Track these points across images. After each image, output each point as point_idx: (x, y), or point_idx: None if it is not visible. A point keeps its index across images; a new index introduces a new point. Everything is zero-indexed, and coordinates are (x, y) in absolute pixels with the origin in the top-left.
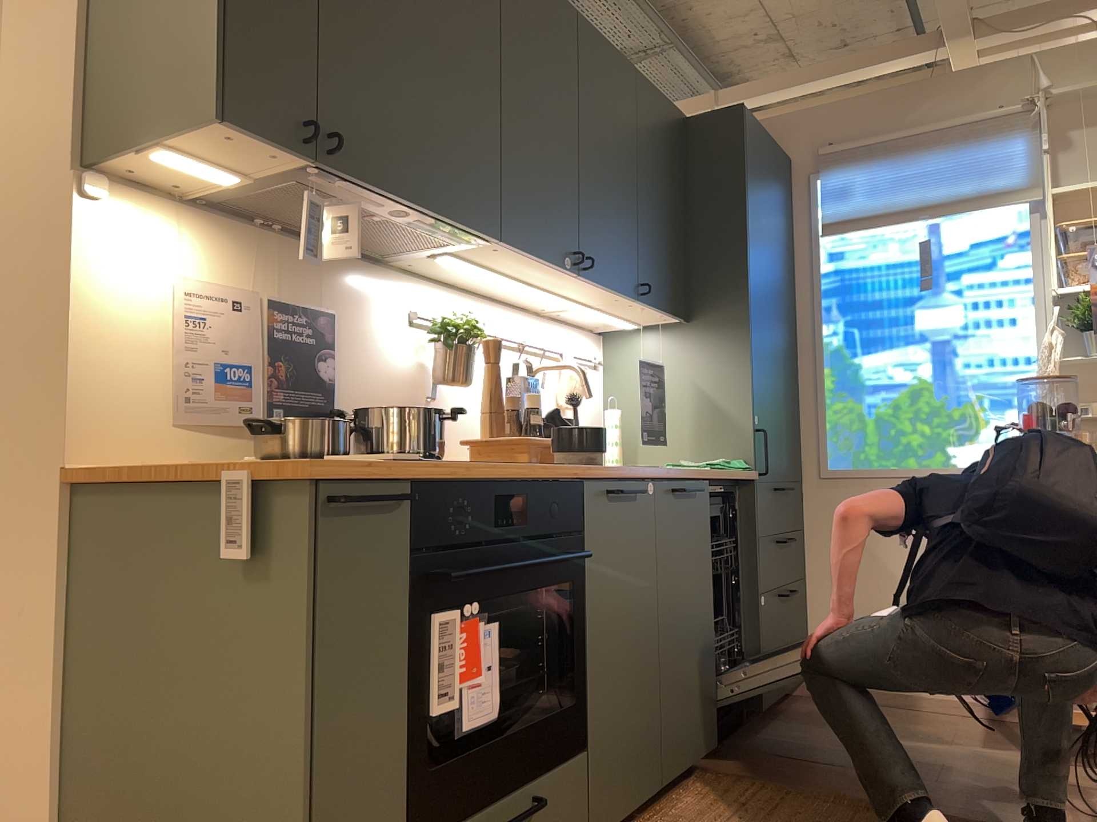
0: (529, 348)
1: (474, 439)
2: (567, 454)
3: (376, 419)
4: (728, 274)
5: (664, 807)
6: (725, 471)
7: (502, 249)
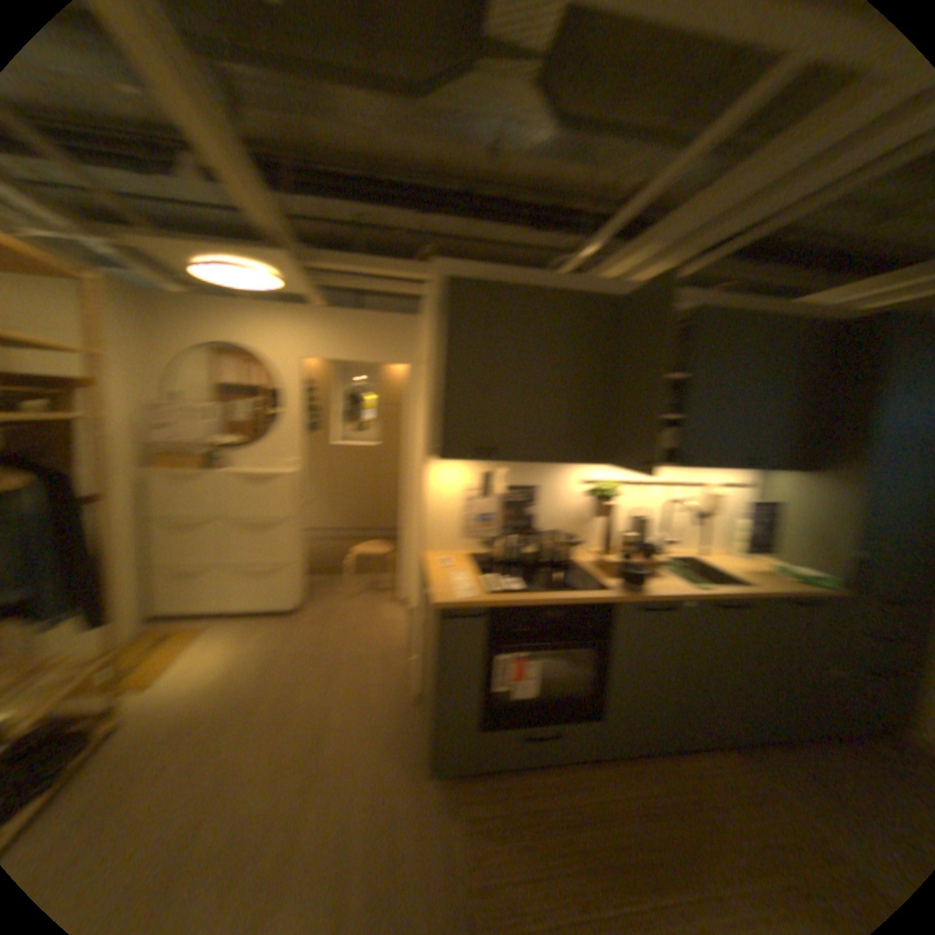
0: (679, 483)
1: (598, 551)
2: (621, 582)
3: (542, 540)
4: (855, 444)
5: (685, 761)
6: (810, 585)
7: (614, 463)
